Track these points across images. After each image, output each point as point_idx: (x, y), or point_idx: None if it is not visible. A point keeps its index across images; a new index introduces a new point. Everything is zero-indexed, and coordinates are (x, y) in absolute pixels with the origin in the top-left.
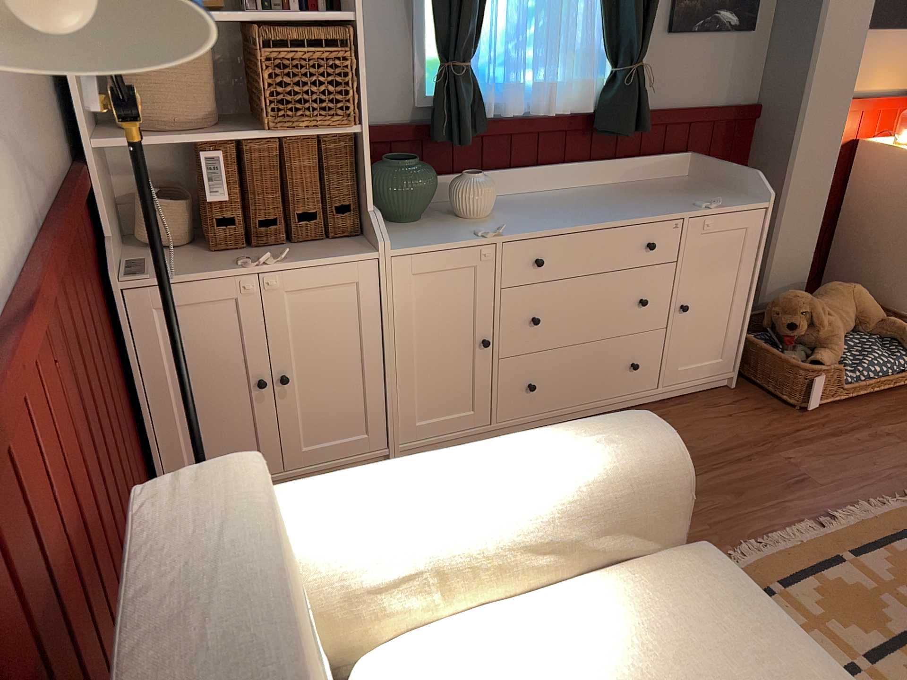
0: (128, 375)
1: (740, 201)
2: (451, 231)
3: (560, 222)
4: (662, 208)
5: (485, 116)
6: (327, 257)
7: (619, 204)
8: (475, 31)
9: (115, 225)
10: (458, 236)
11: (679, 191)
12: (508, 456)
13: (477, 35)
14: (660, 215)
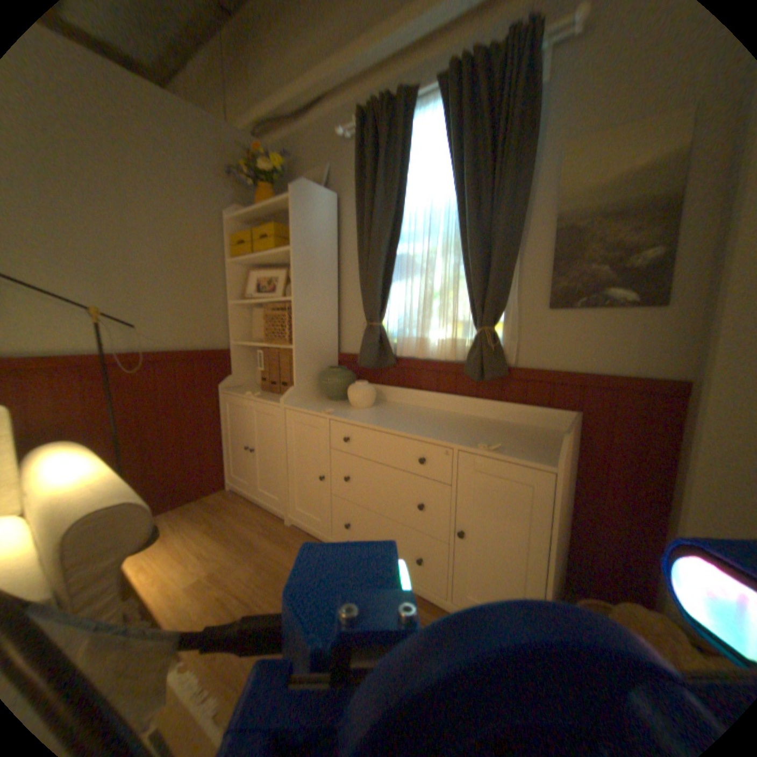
0: (221, 425)
1: (533, 457)
2: (326, 408)
3: (374, 420)
4: (455, 437)
5: (394, 354)
6: (270, 401)
7: (442, 426)
8: (378, 306)
9: (248, 373)
10: (320, 410)
11: (515, 436)
12: (83, 476)
13: (383, 309)
14: (438, 439)
